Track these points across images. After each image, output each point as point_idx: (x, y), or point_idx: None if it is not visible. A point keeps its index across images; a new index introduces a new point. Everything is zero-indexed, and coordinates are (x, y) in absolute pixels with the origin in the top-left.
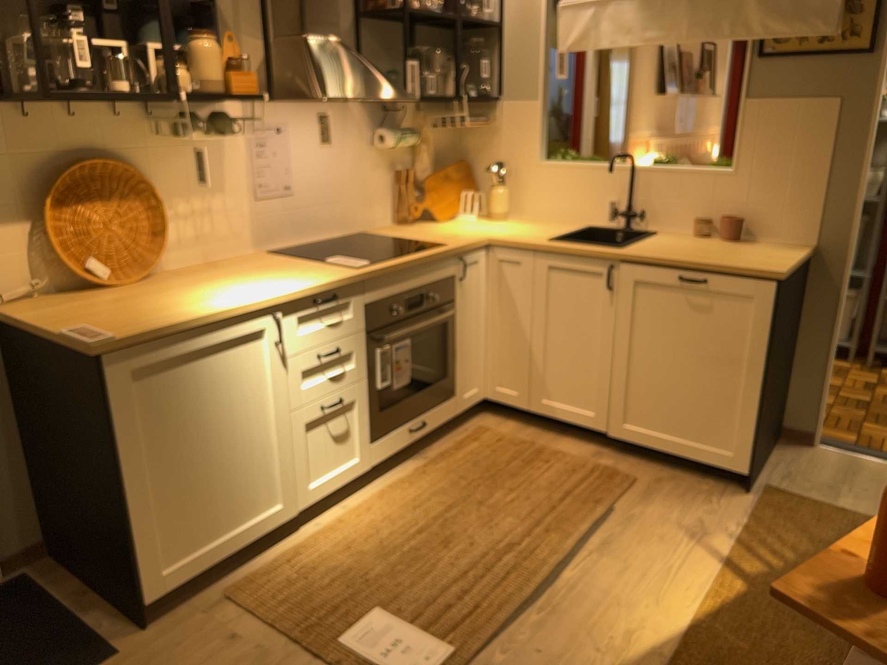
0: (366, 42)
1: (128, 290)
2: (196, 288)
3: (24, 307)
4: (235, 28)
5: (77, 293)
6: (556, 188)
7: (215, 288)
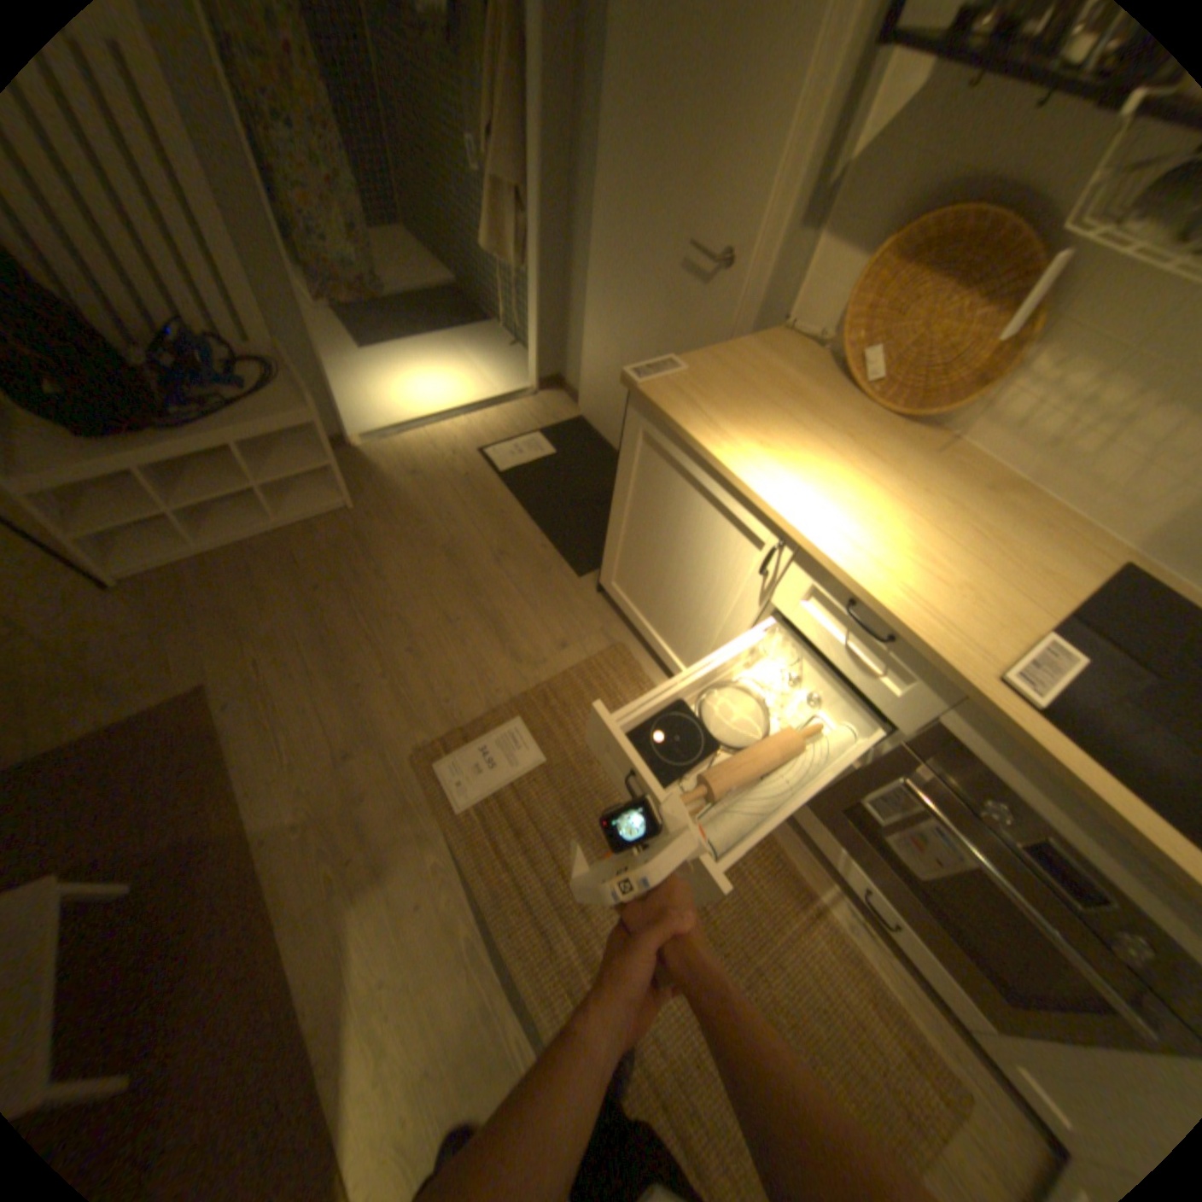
0: None
1: (855, 404)
2: (859, 458)
3: (789, 342)
4: None
5: (844, 371)
6: None
7: (851, 473)
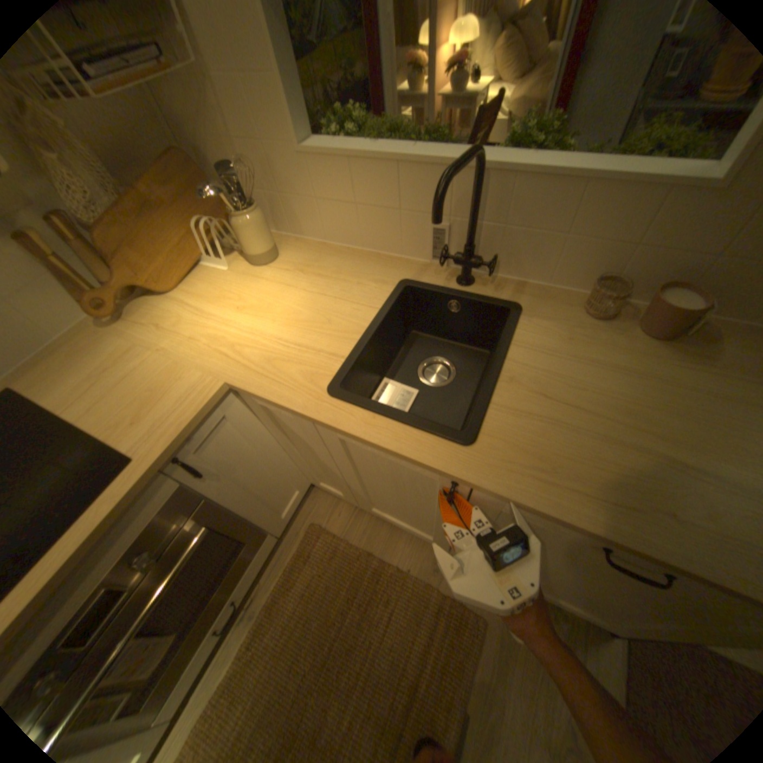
0: None
1: None
2: None
3: None
4: None
5: None
6: (337, 197)
7: None
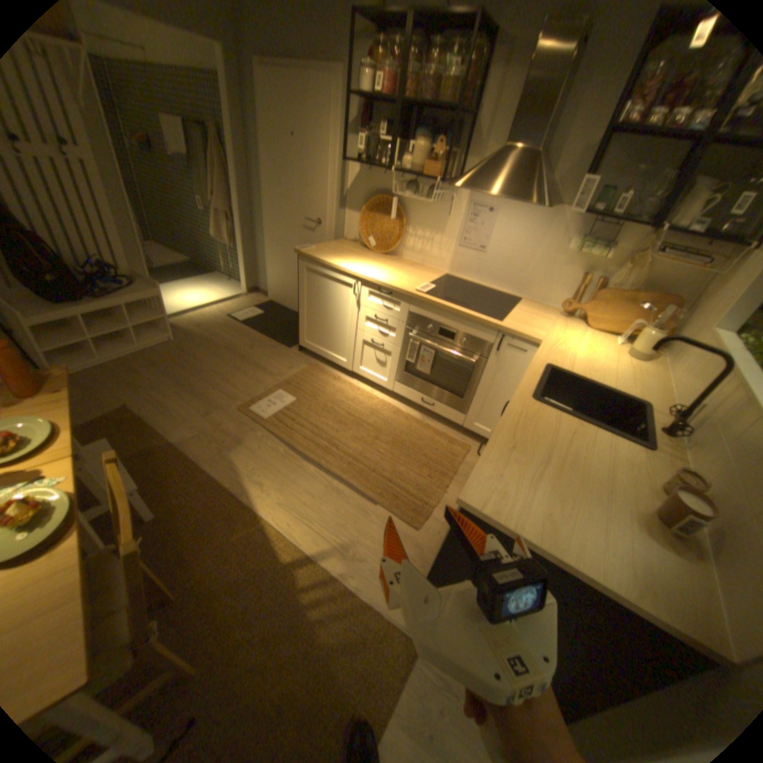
0: (612, 157)
1: (369, 254)
2: (372, 262)
3: (345, 243)
4: (485, 137)
5: (364, 248)
6: (698, 361)
7: (371, 265)
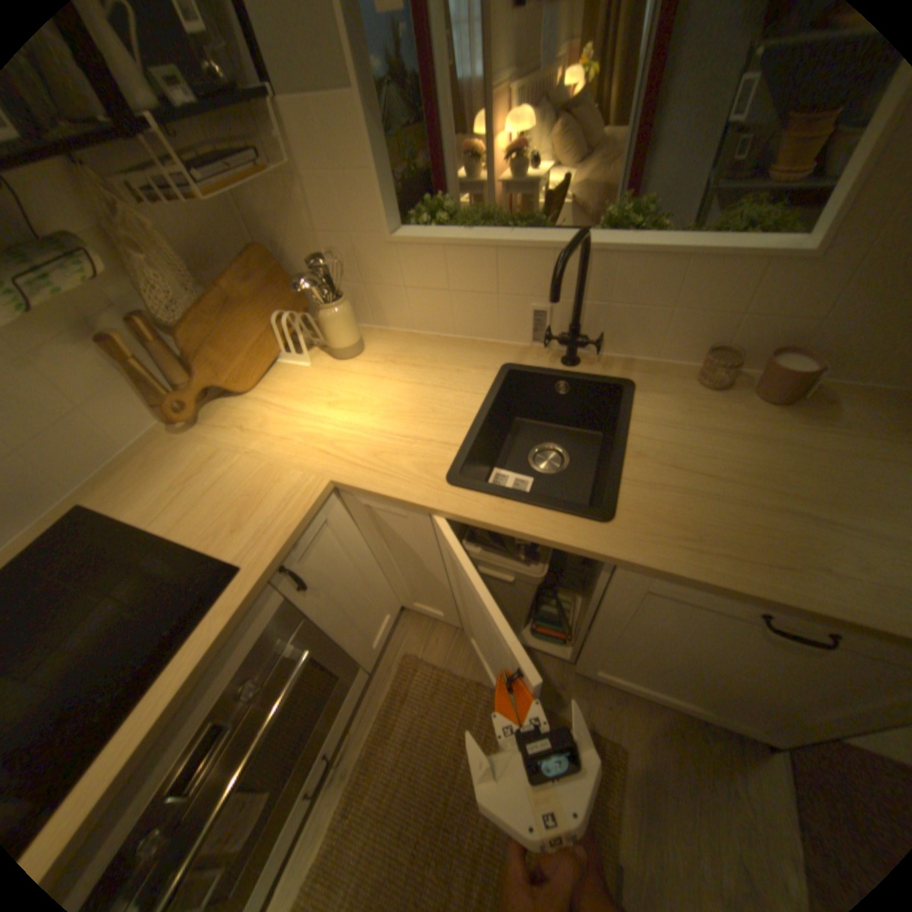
0: None
1: None
2: None
3: None
4: None
5: None
6: (428, 284)
7: None
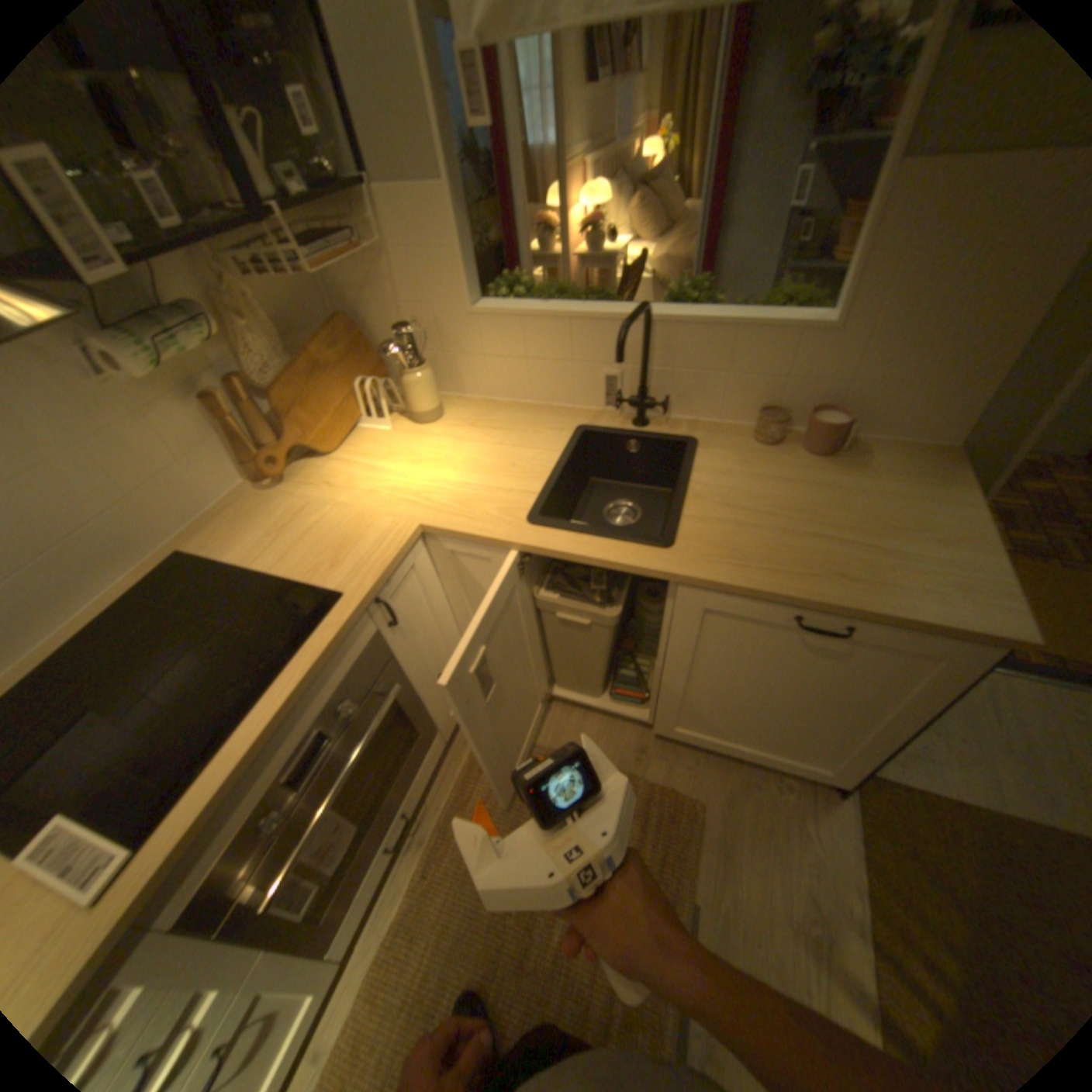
0: None
1: None
2: None
3: None
4: None
5: None
6: (508, 352)
7: None
